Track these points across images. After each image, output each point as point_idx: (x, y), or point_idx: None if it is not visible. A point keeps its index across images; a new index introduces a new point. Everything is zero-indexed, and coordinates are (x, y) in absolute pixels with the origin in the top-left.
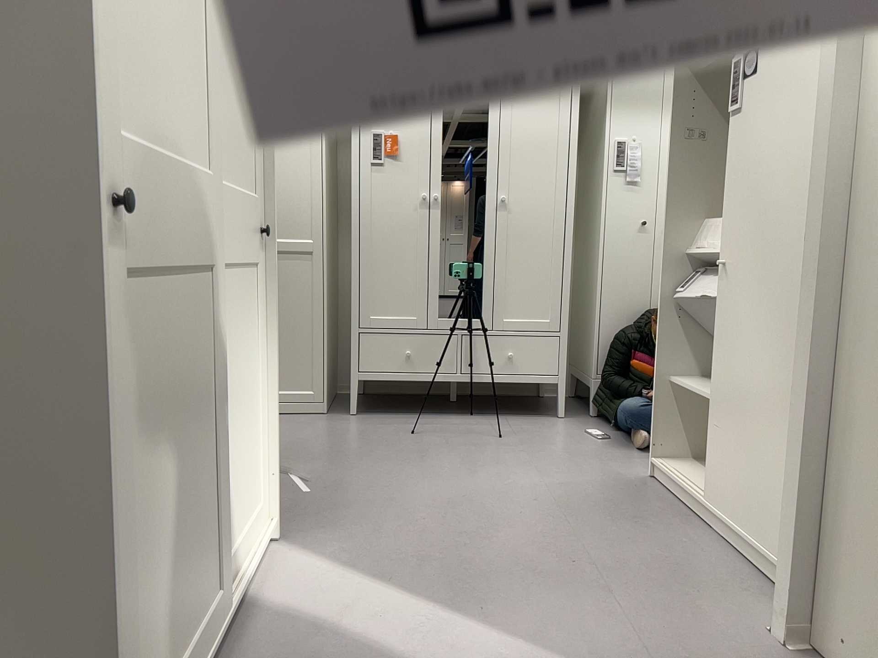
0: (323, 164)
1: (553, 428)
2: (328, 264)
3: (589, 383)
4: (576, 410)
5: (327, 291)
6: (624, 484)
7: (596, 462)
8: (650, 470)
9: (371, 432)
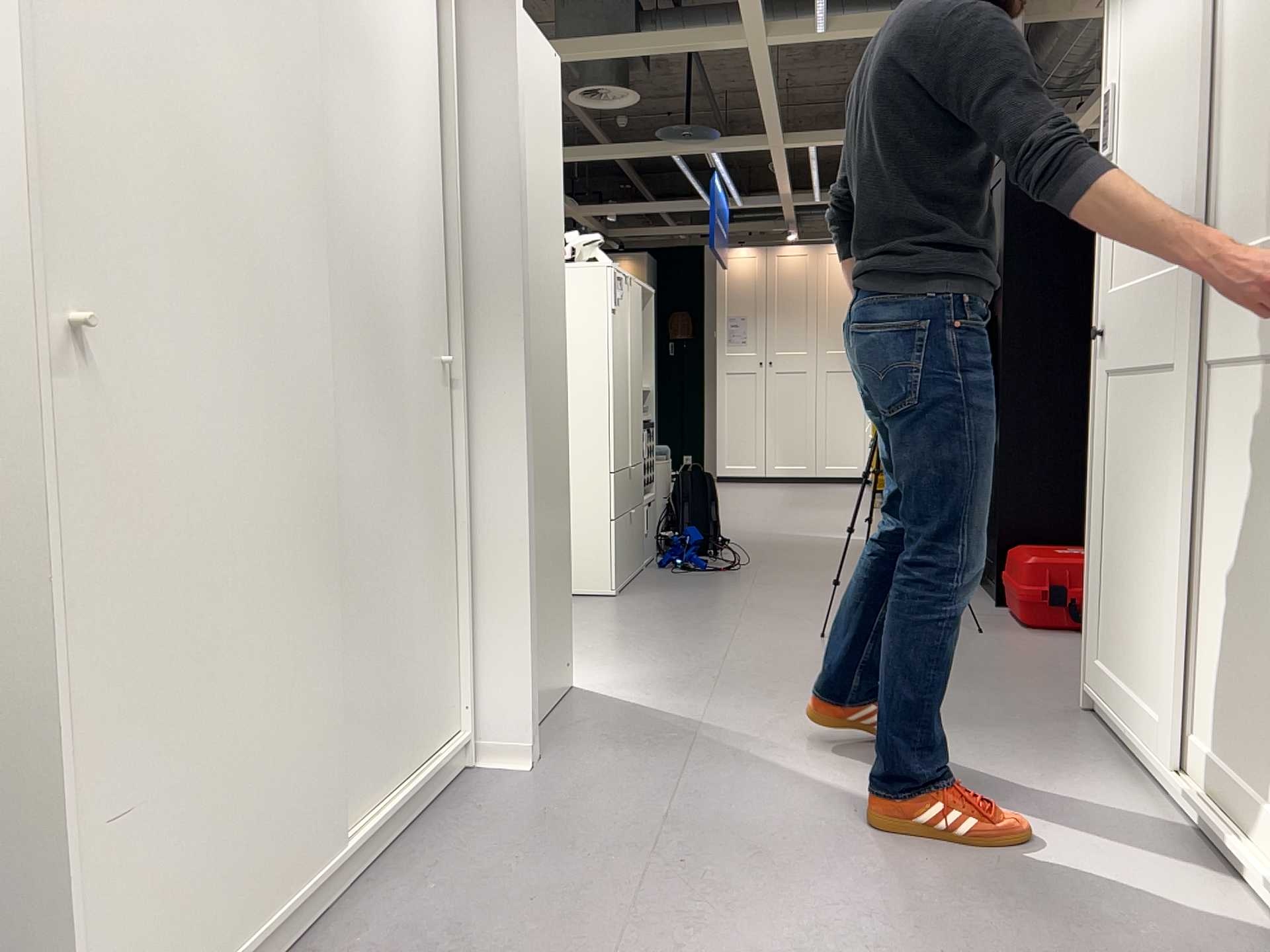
0: None
1: None
2: None
3: None
4: None
5: None
6: None
7: None
8: None
9: None
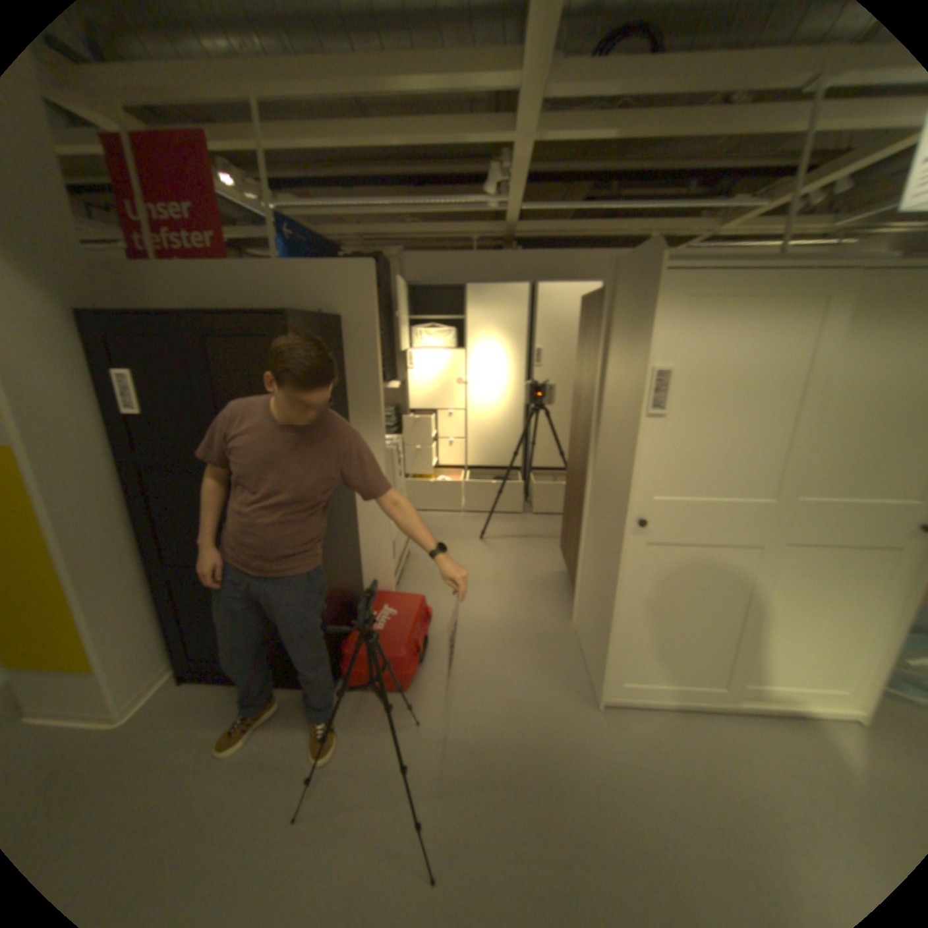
0: None
1: None
2: None
3: None
4: None
5: None
6: None
7: None
8: None
9: None
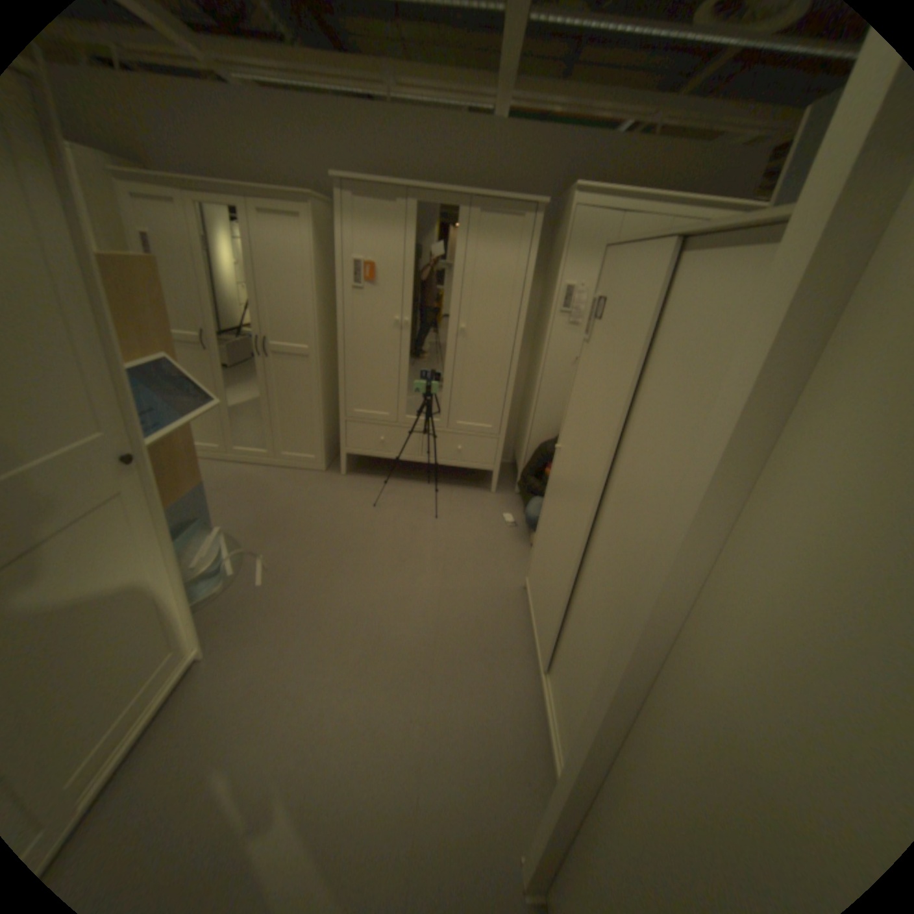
0: (314, 282)
1: (480, 505)
2: (324, 364)
3: (517, 469)
4: (506, 483)
5: (323, 385)
6: (499, 592)
7: (491, 557)
8: (524, 581)
9: (346, 498)
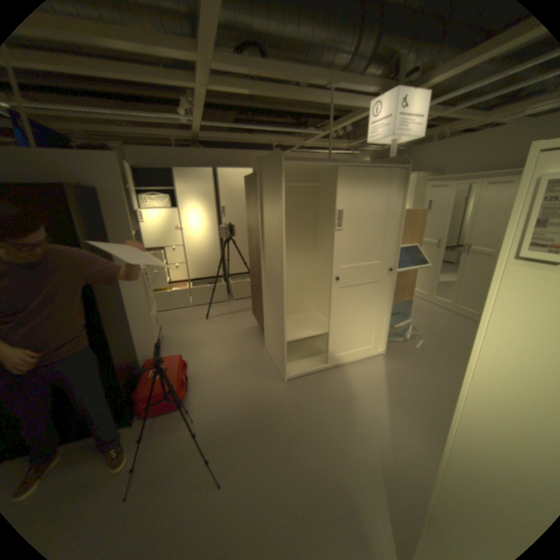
0: None
1: None
2: None
3: None
4: None
5: None
6: None
7: None
8: None
9: None
